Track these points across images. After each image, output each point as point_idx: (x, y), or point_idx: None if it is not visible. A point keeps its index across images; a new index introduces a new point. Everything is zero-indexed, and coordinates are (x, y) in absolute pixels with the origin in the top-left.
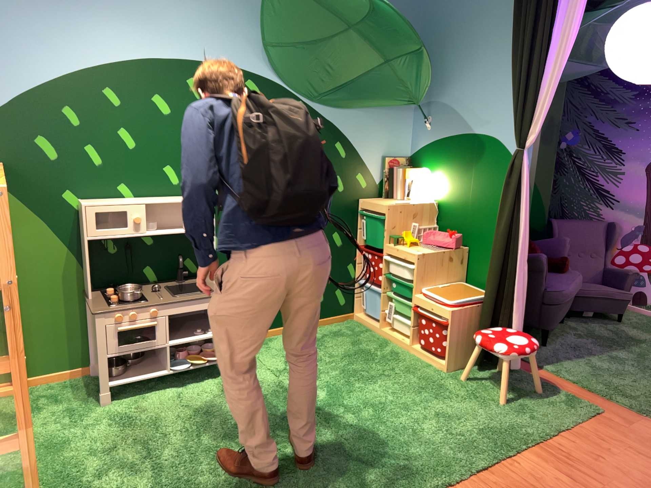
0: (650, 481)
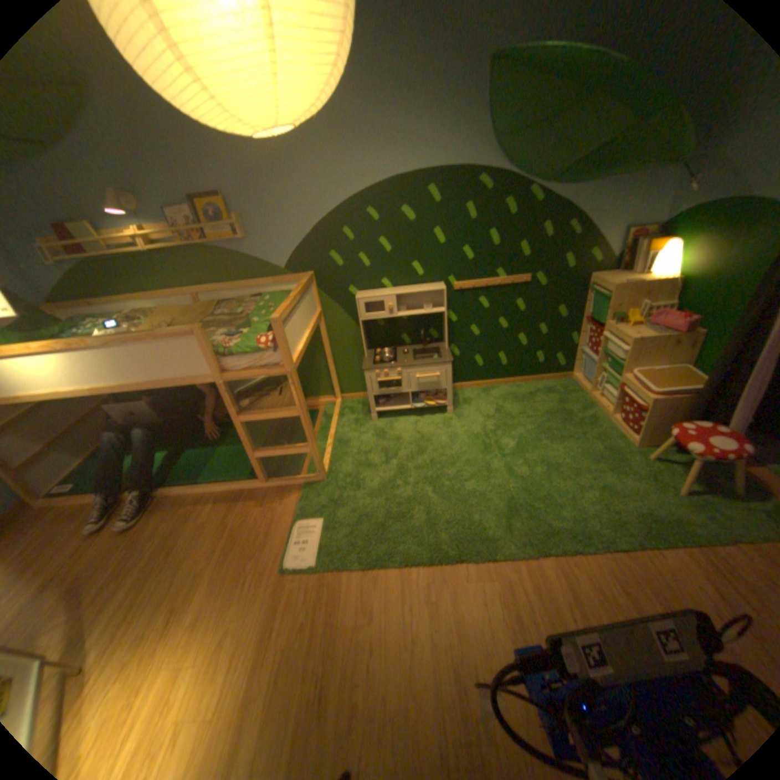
0: None
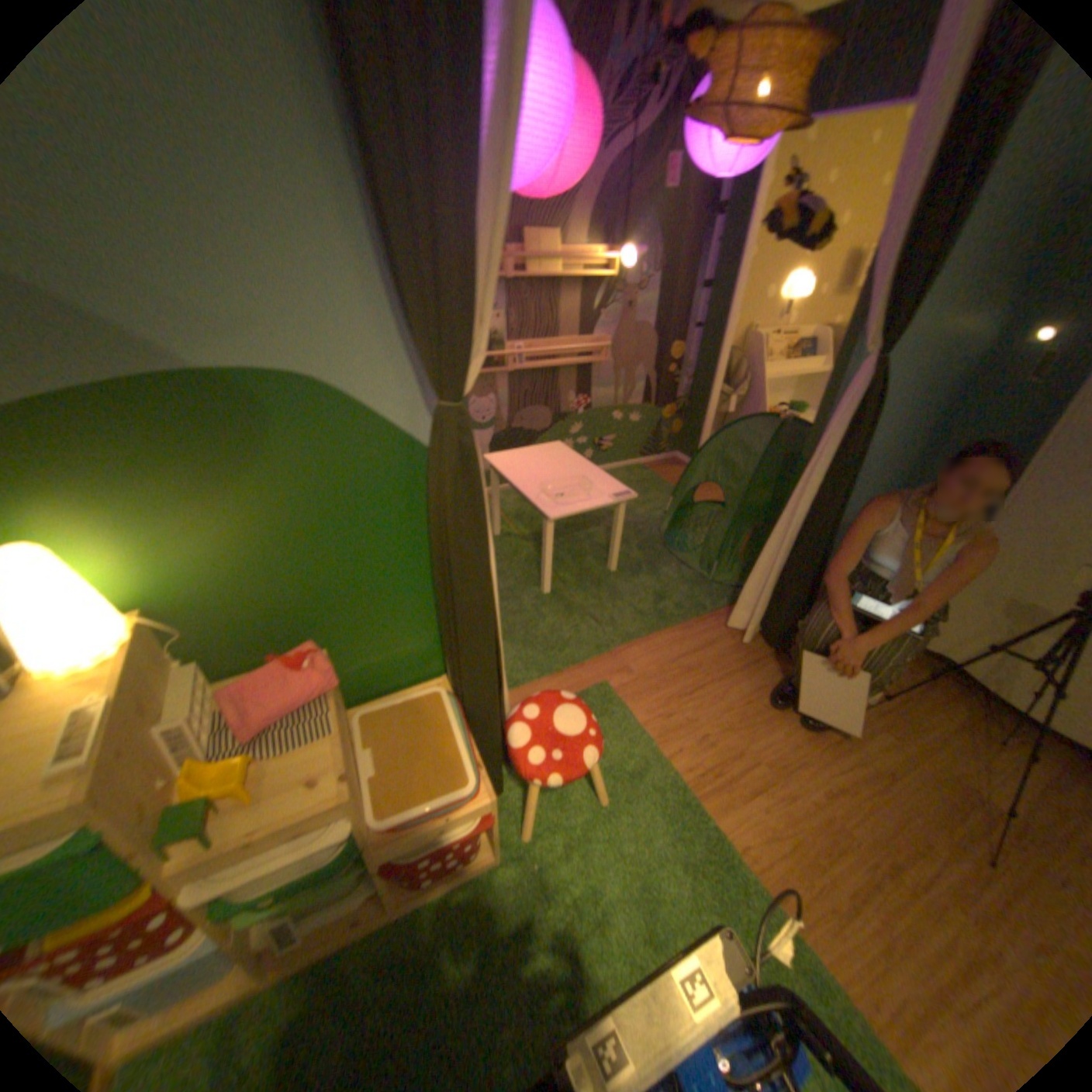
0: (746, 711)
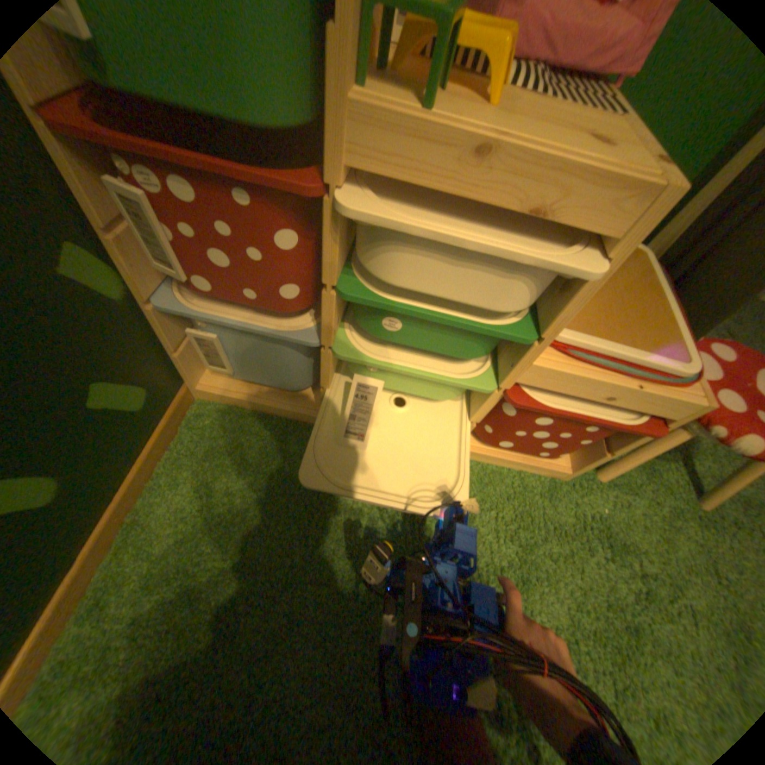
0: None
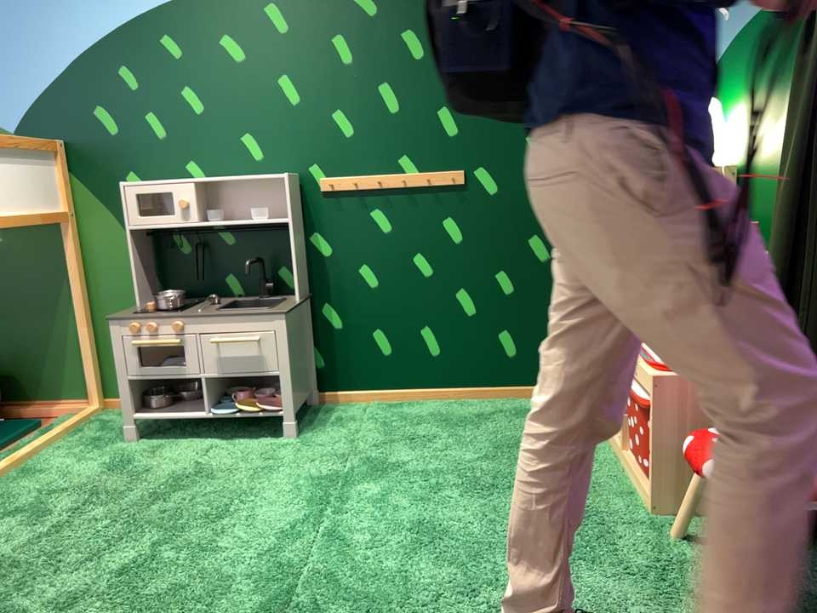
0: None
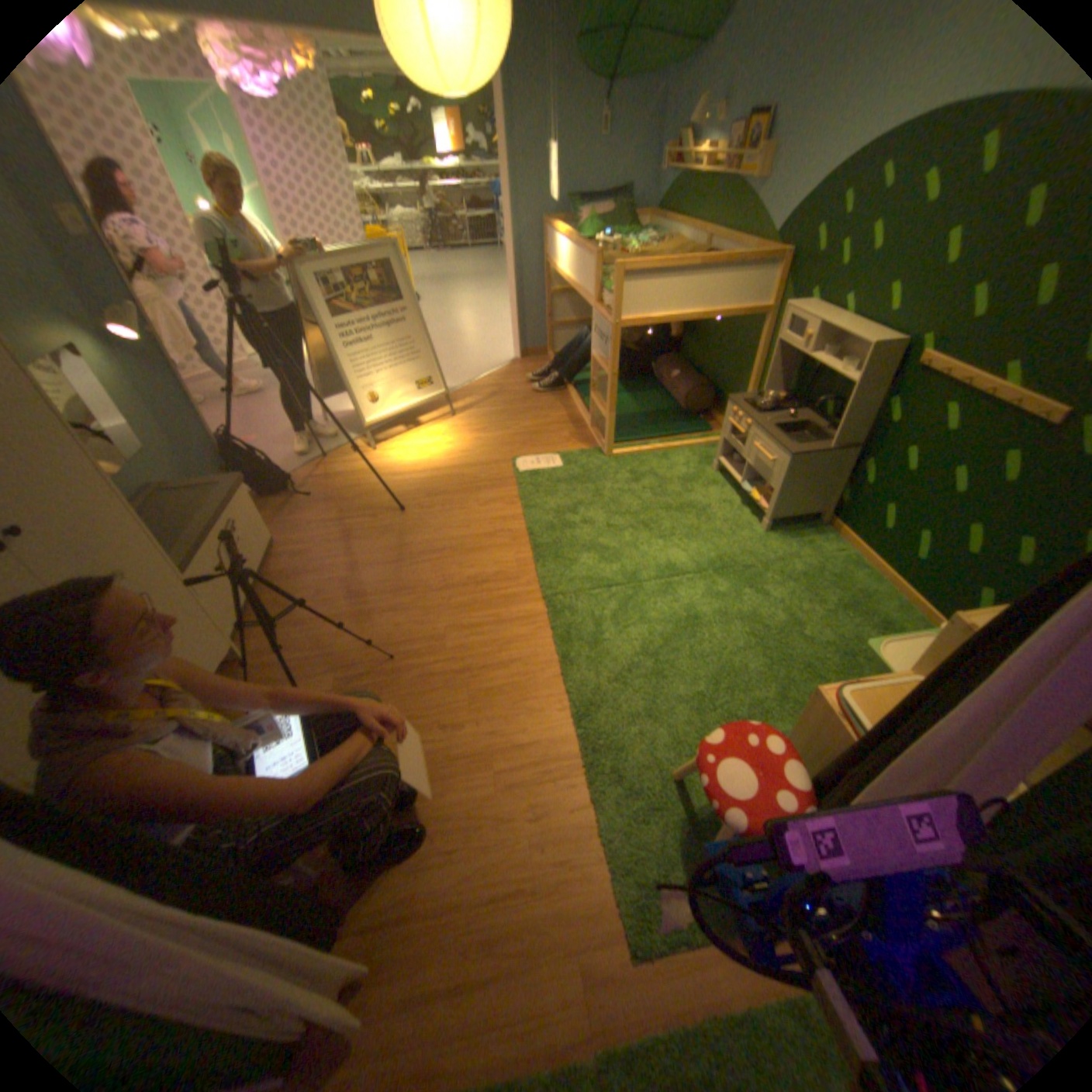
0: (455, 844)
